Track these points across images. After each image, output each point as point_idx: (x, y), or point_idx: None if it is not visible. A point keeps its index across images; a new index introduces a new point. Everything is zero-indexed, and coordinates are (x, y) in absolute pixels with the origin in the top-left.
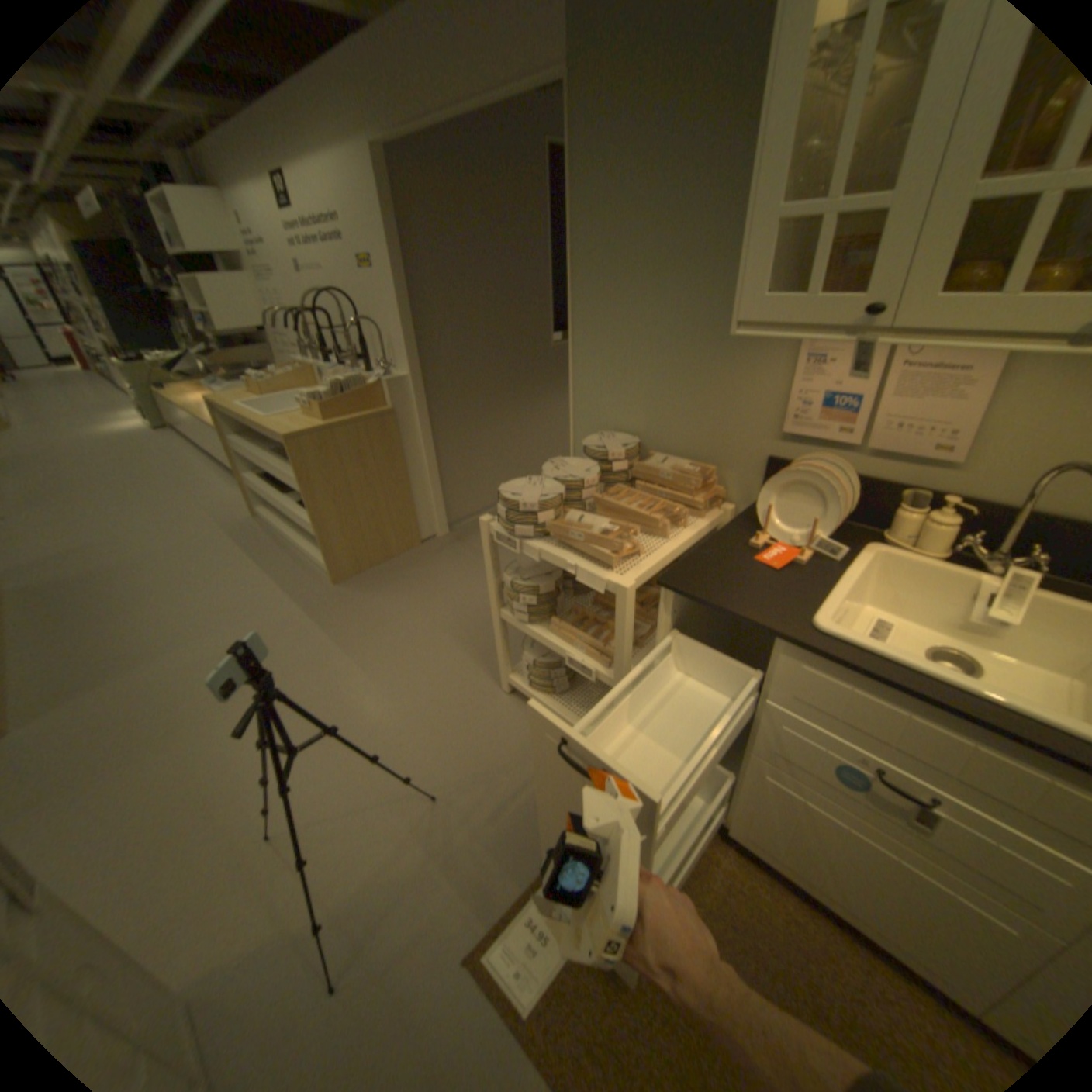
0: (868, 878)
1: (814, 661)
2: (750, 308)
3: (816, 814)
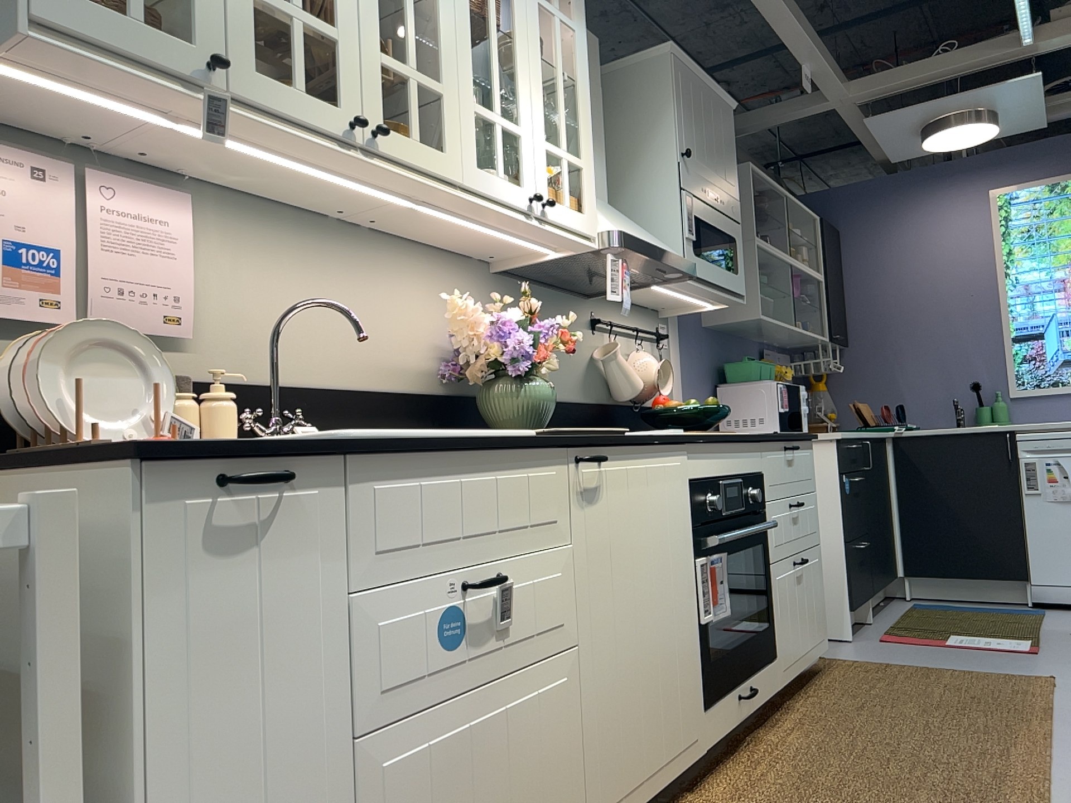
0: (496, 786)
1: (376, 469)
2: (48, 2)
3: (438, 753)
